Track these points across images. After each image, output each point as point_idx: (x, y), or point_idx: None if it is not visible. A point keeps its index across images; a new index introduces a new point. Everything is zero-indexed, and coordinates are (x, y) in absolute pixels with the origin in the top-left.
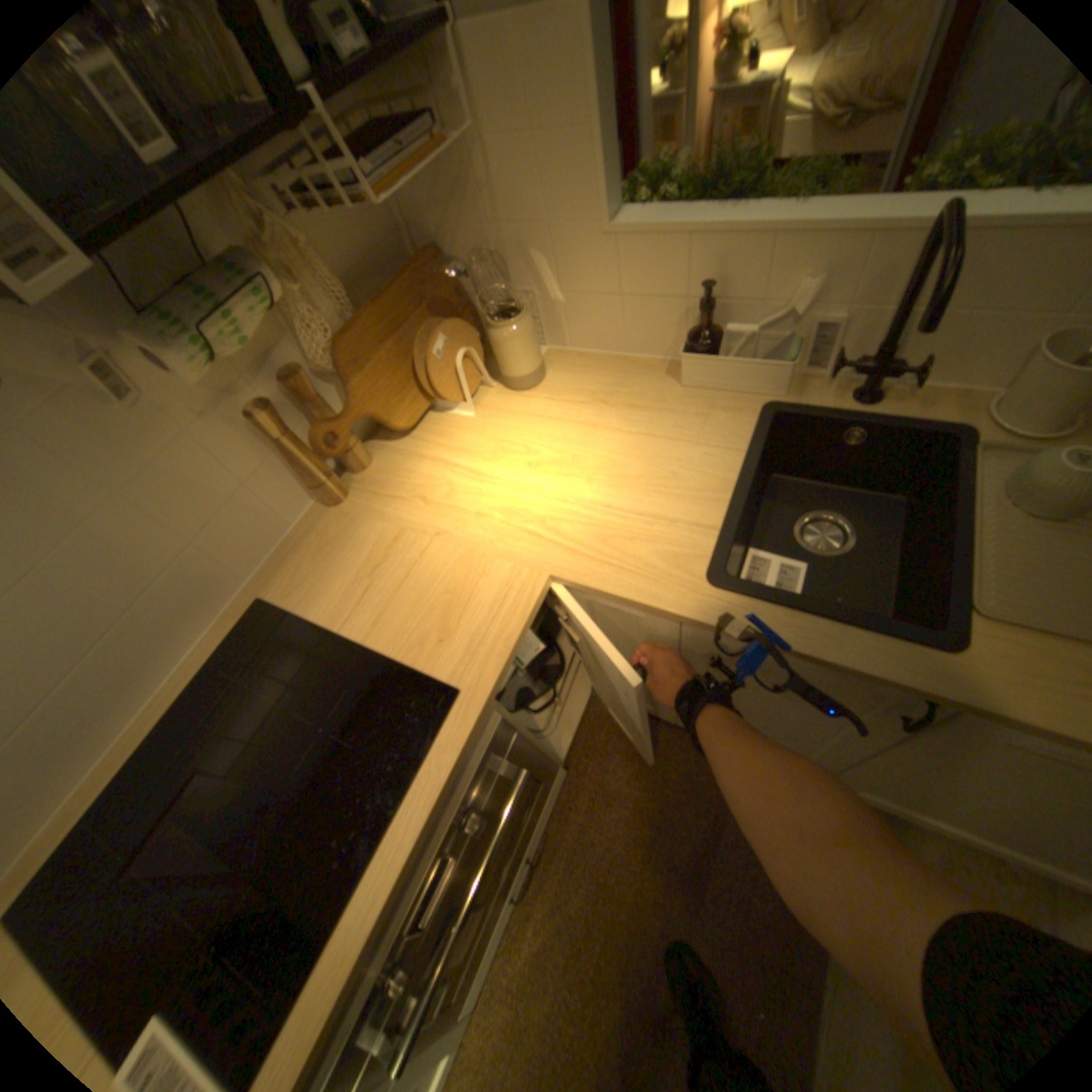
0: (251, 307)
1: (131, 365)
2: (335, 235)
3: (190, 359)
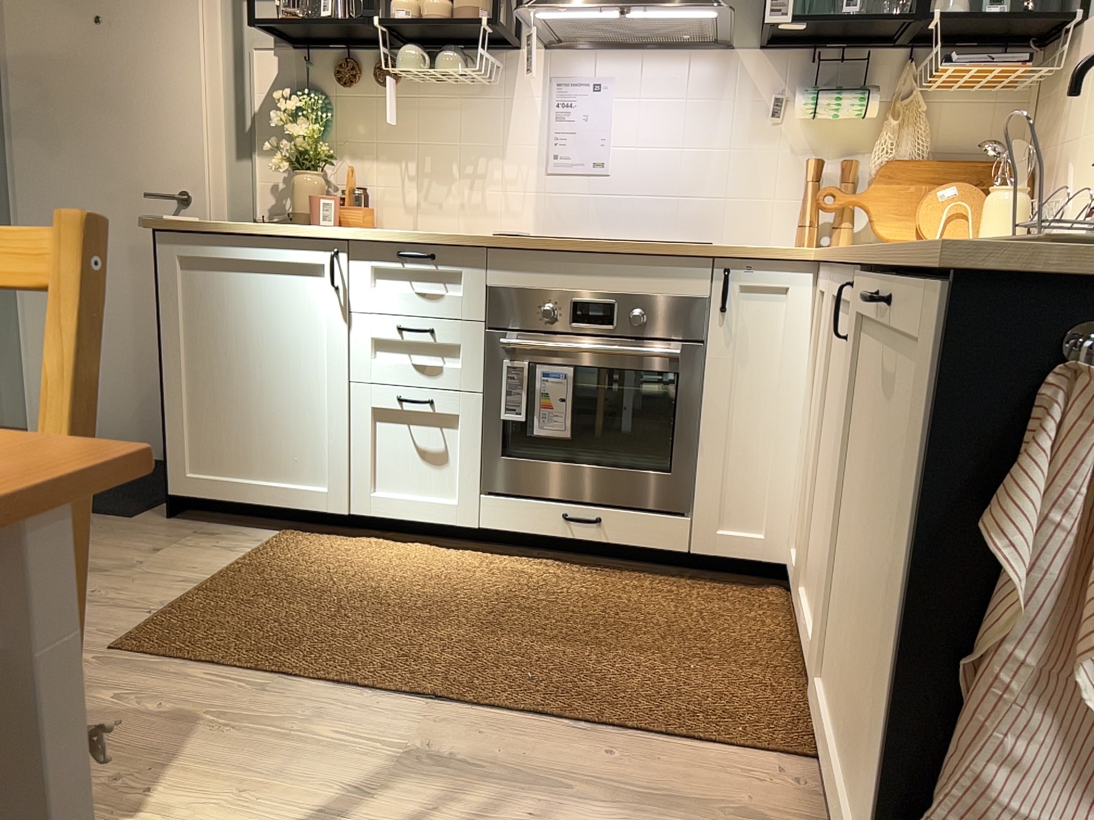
0: (850, 112)
1: (785, 108)
2: (955, 136)
3: (803, 111)
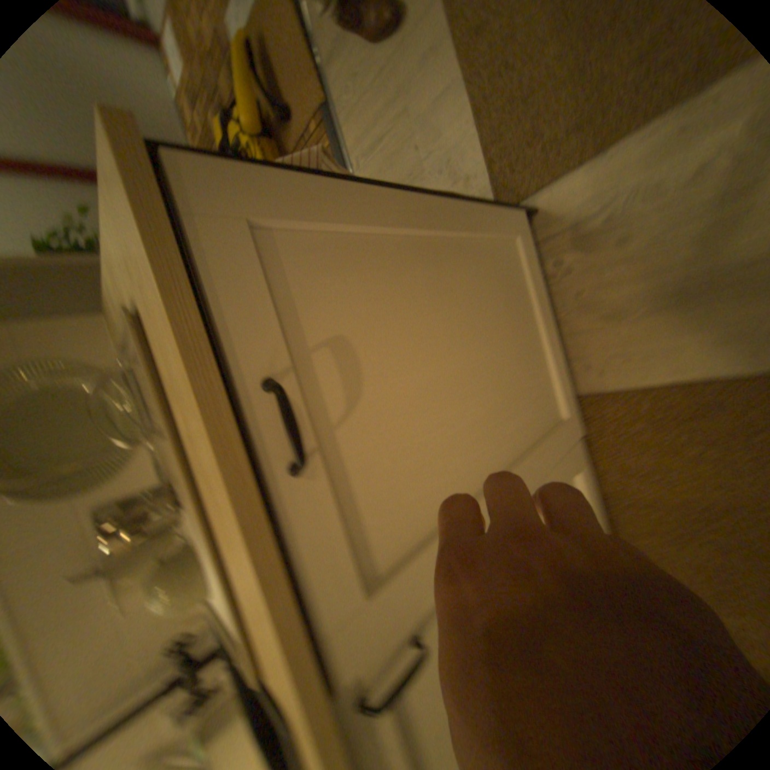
0: None
1: None
2: None
3: None
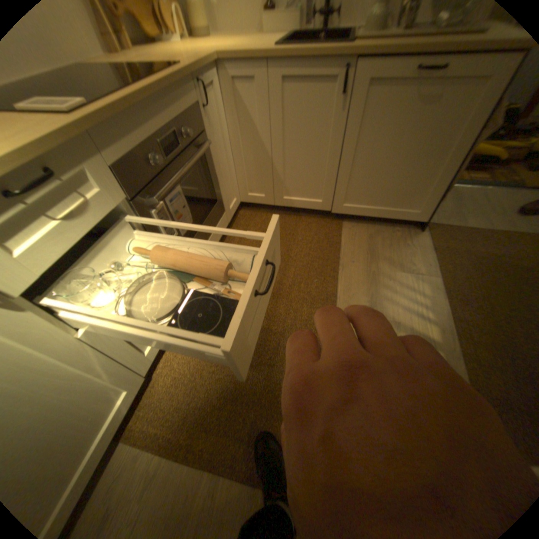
0: None
1: None
2: None
3: None
